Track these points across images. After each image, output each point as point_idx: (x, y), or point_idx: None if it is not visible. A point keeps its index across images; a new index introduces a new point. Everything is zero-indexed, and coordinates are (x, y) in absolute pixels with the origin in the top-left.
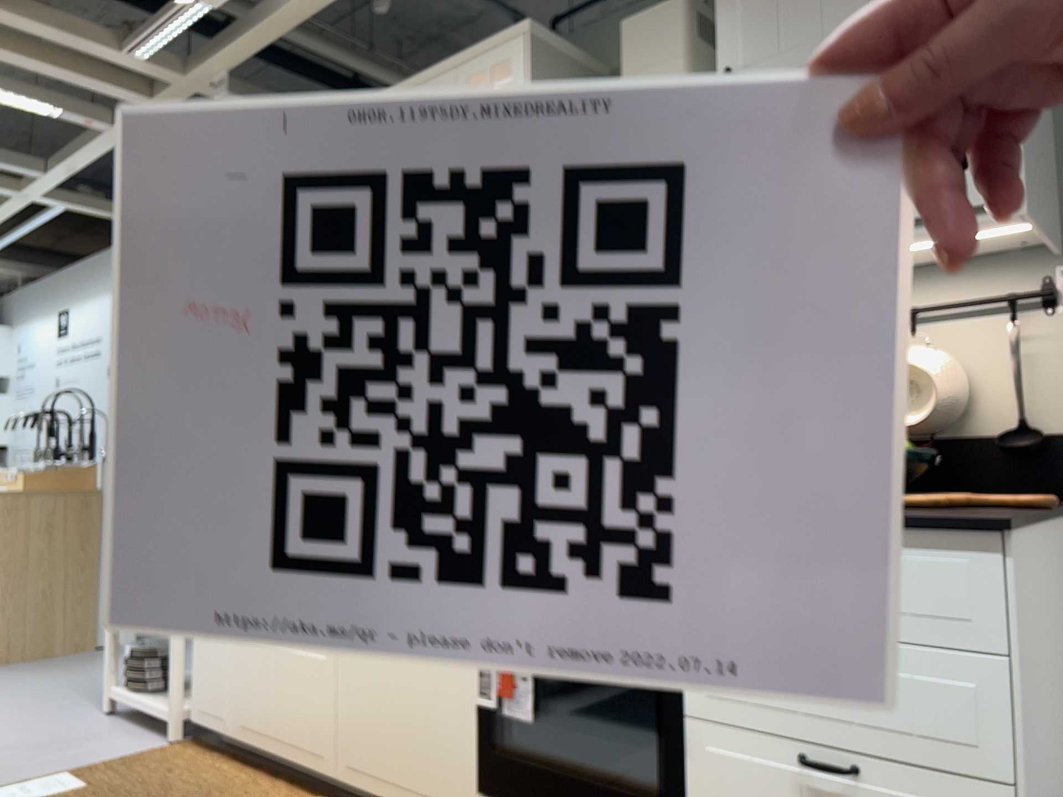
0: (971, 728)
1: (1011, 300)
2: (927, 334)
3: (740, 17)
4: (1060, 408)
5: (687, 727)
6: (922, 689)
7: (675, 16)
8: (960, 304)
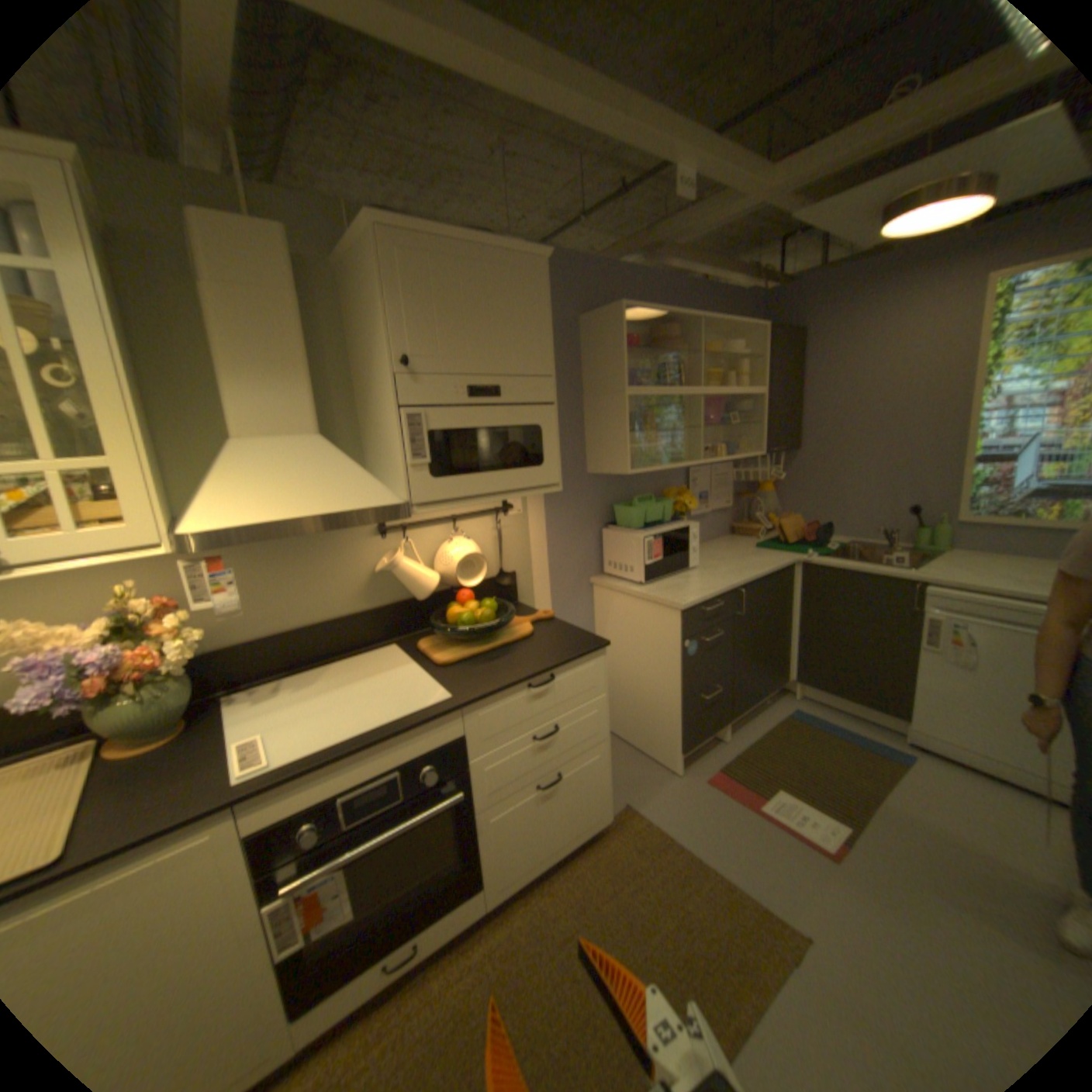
0: (595, 728)
1: (496, 511)
2: (463, 531)
3: (406, 311)
4: (511, 561)
5: (476, 821)
6: (580, 724)
7: (277, 242)
8: (477, 513)
